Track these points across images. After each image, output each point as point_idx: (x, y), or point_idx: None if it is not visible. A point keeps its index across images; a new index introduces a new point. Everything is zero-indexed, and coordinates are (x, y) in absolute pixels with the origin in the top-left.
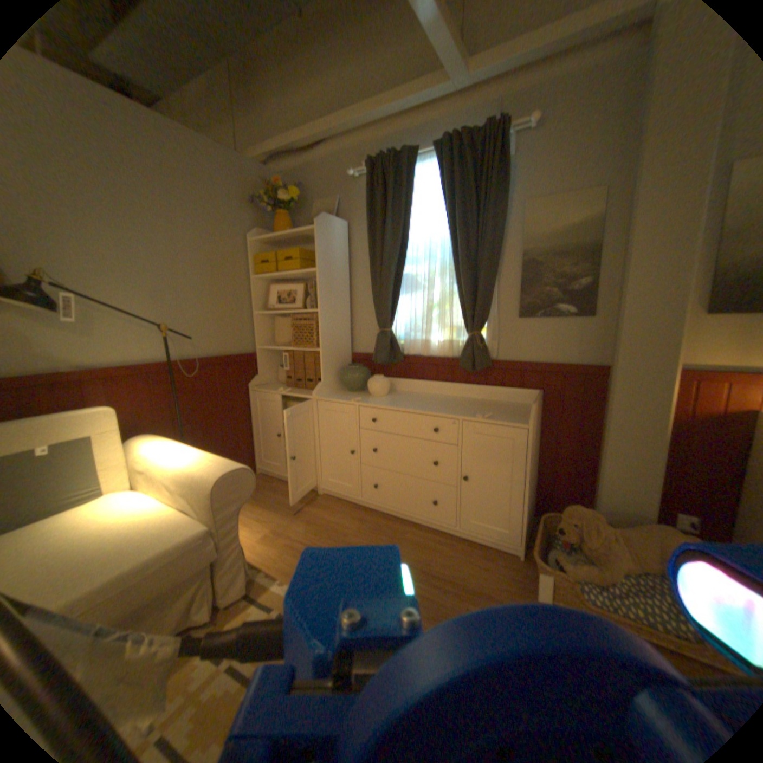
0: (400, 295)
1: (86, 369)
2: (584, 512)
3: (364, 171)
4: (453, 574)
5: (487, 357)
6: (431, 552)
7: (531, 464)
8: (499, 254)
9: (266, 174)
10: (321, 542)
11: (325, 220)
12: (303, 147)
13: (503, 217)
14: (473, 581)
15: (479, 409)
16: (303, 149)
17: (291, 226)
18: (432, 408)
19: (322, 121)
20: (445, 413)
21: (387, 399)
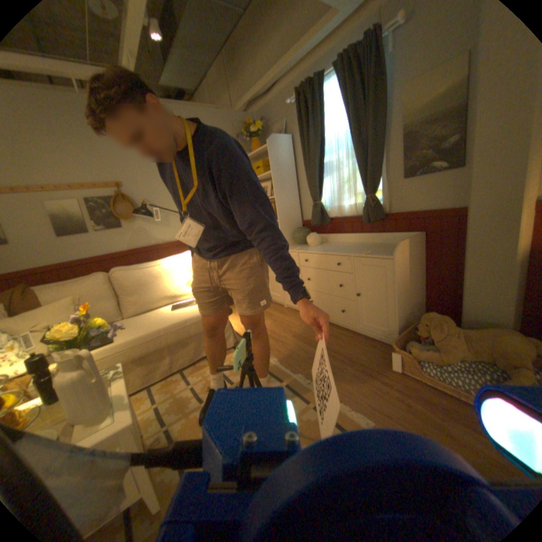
0: (323, 177)
1: (169, 242)
2: (436, 316)
3: (296, 98)
4: (345, 351)
5: (381, 212)
6: (337, 340)
7: (401, 284)
8: (383, 134)
9: (246, 116)
10: (277, 329)
11: (274, 139)
12: (266, 91)
13: (384, 104)
14: (356, 356)
15: (371, 249)
16: (264, 93)
17: (260, 146)
18: (339, 251)
19: (270, 72)
20: (344, 253)
21: (316, 247)
